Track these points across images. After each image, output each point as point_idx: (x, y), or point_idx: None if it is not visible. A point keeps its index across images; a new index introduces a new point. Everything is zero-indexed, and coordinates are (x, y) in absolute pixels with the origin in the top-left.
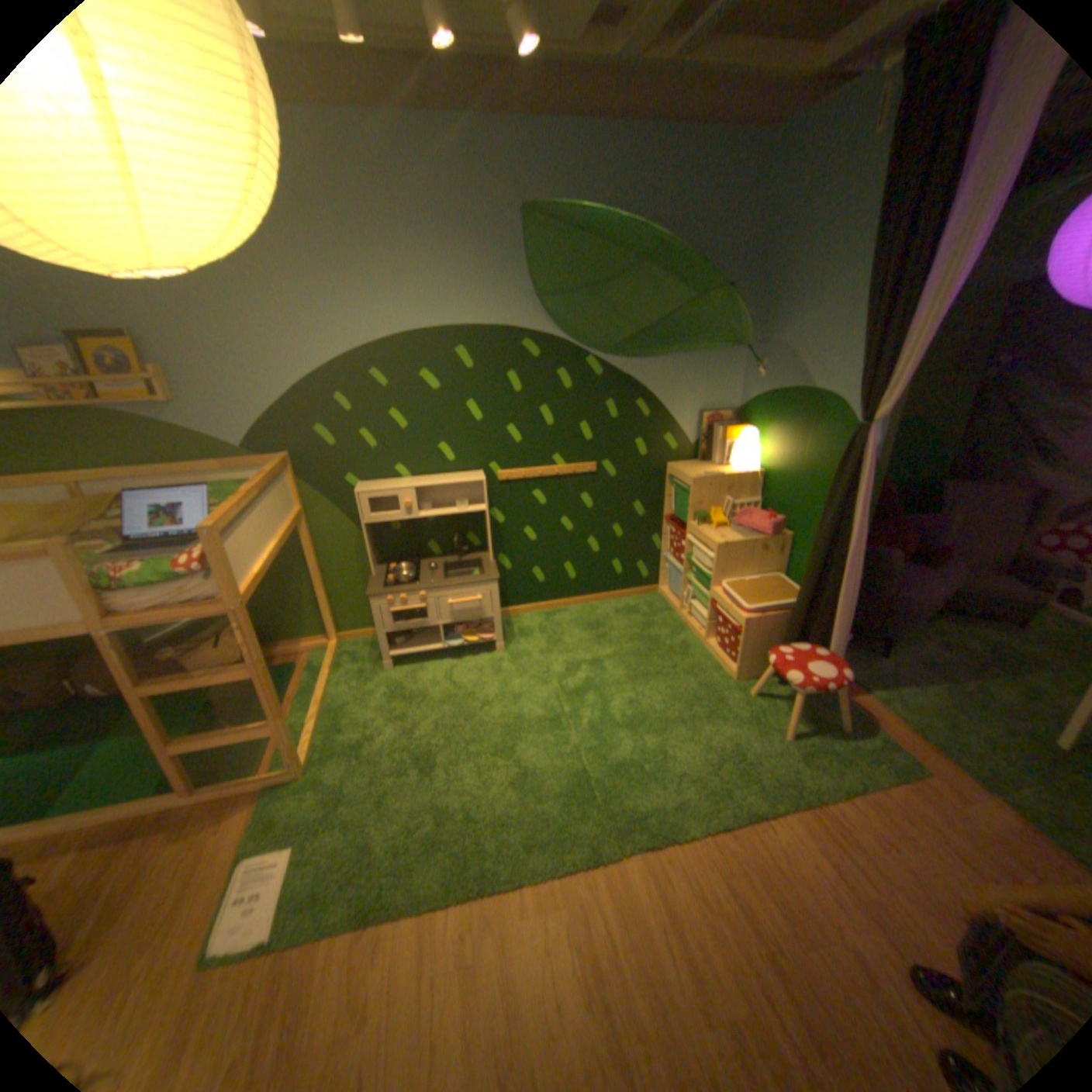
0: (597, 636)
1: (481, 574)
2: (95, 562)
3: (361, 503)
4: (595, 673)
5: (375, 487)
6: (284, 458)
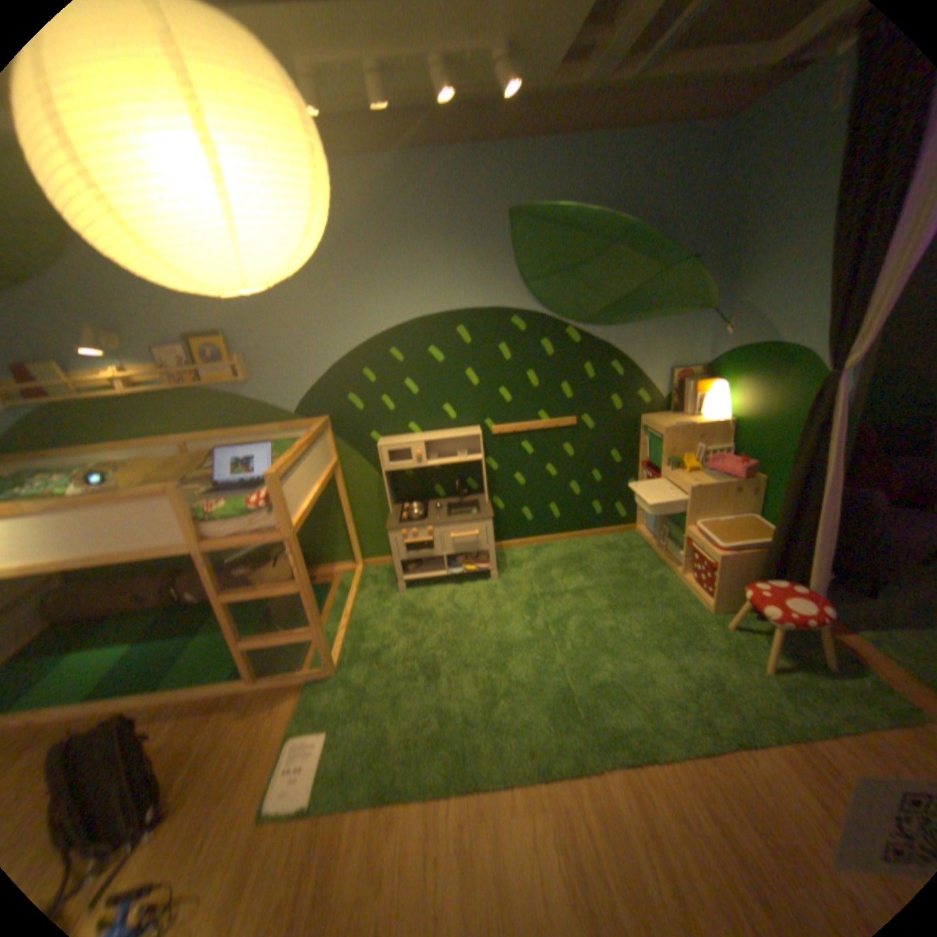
0: (580, 568)
1: (478, 513)
2: (194, 502)
3: (382, 455)
4: (578, 601)
5: (393, 442)
6: (325, 421)
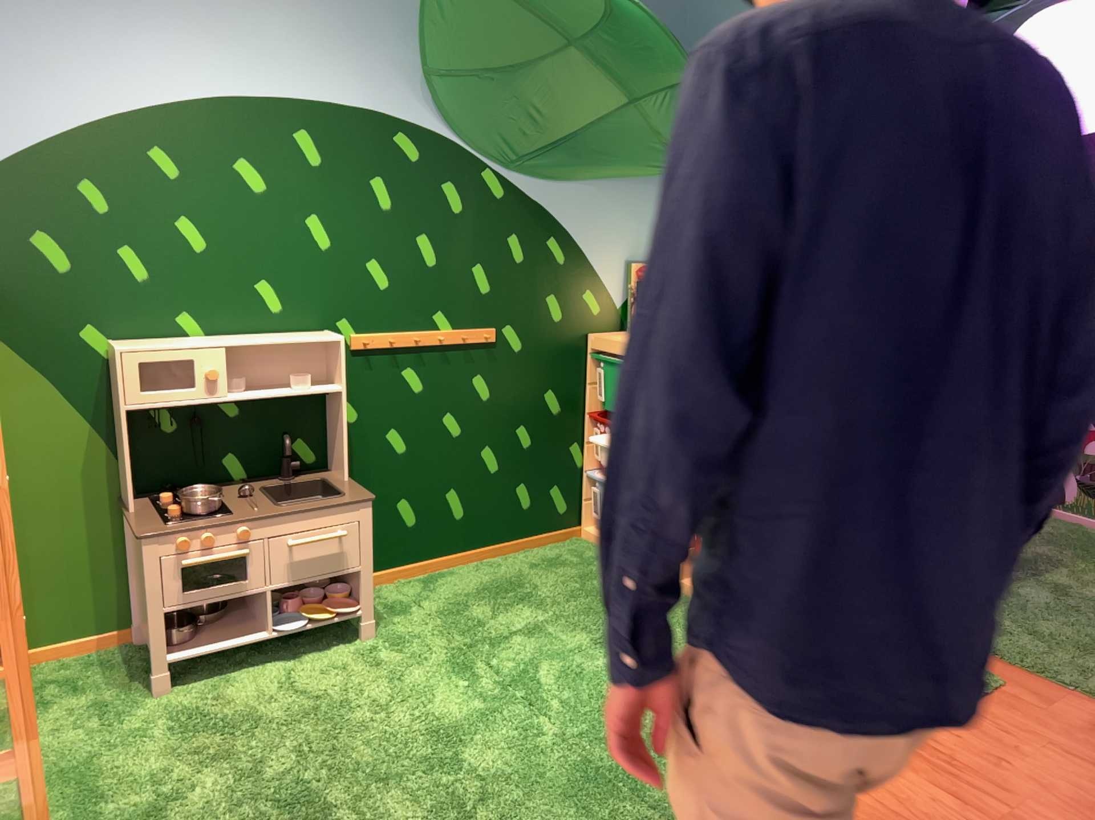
0: (519, 598)
1: (336, 498)
2: None
3: (127, 368)
4: (539, 642)
5: (149, 344)
6: None
